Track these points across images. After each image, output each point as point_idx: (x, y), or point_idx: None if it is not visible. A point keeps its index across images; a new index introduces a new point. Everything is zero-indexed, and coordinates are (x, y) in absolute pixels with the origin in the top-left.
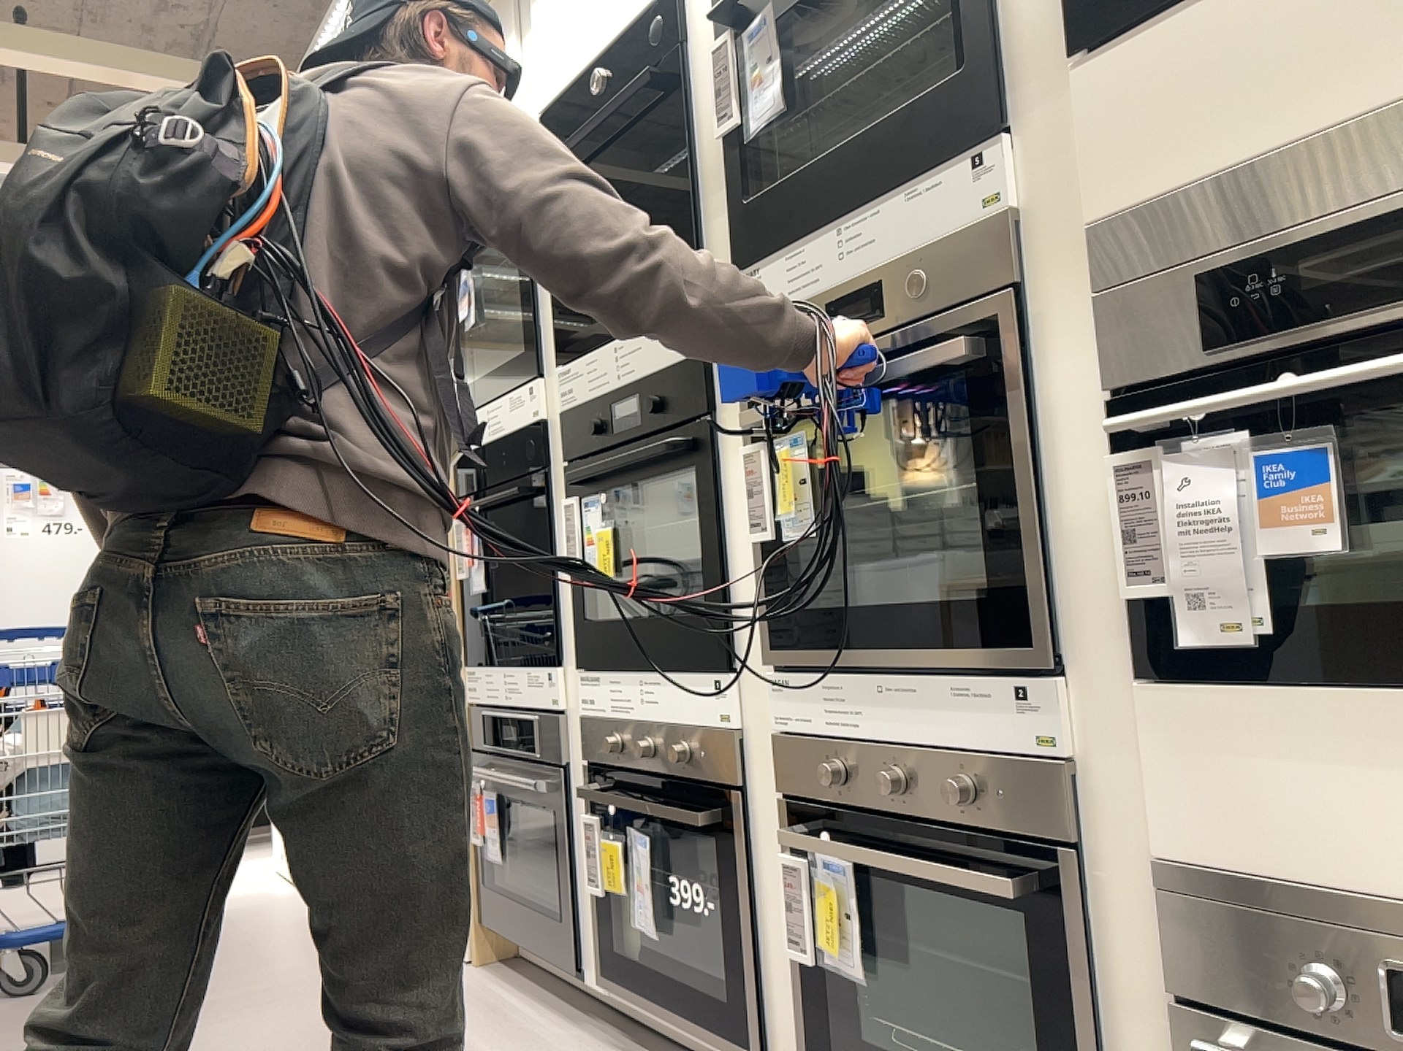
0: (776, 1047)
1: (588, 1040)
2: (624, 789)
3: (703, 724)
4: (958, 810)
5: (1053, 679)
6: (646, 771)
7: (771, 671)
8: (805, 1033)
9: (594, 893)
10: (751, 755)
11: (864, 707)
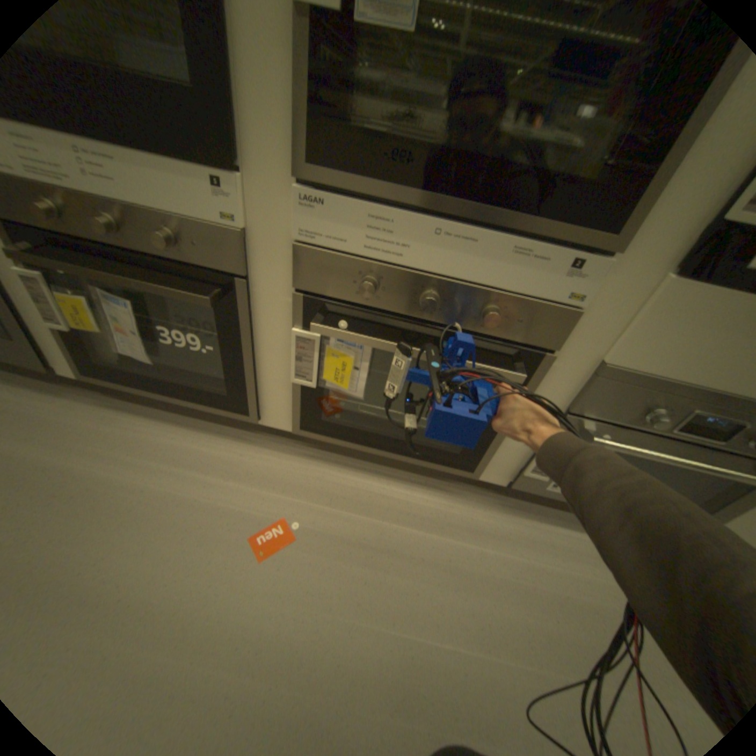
0: (266, 410)
1: (79, 406)
2: (76, 253)
3: (193, 215)
4: (485, 326)
5: (609, 257)
6: (109, 242)
7: (297, 181)
8: (294, 407)
9: (58, 328)
10: (256, 251)
11: (413, 240)
